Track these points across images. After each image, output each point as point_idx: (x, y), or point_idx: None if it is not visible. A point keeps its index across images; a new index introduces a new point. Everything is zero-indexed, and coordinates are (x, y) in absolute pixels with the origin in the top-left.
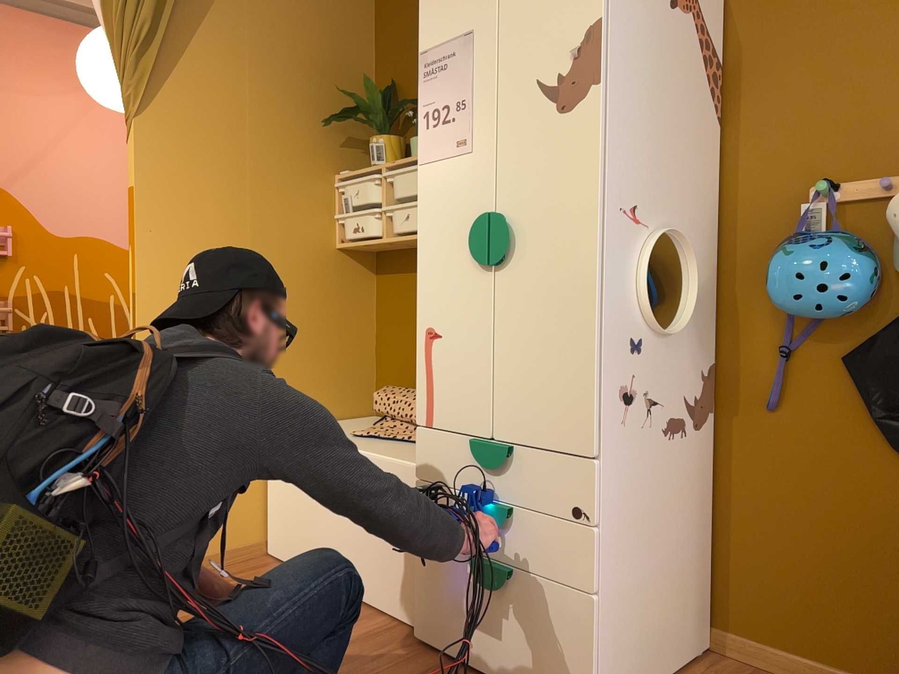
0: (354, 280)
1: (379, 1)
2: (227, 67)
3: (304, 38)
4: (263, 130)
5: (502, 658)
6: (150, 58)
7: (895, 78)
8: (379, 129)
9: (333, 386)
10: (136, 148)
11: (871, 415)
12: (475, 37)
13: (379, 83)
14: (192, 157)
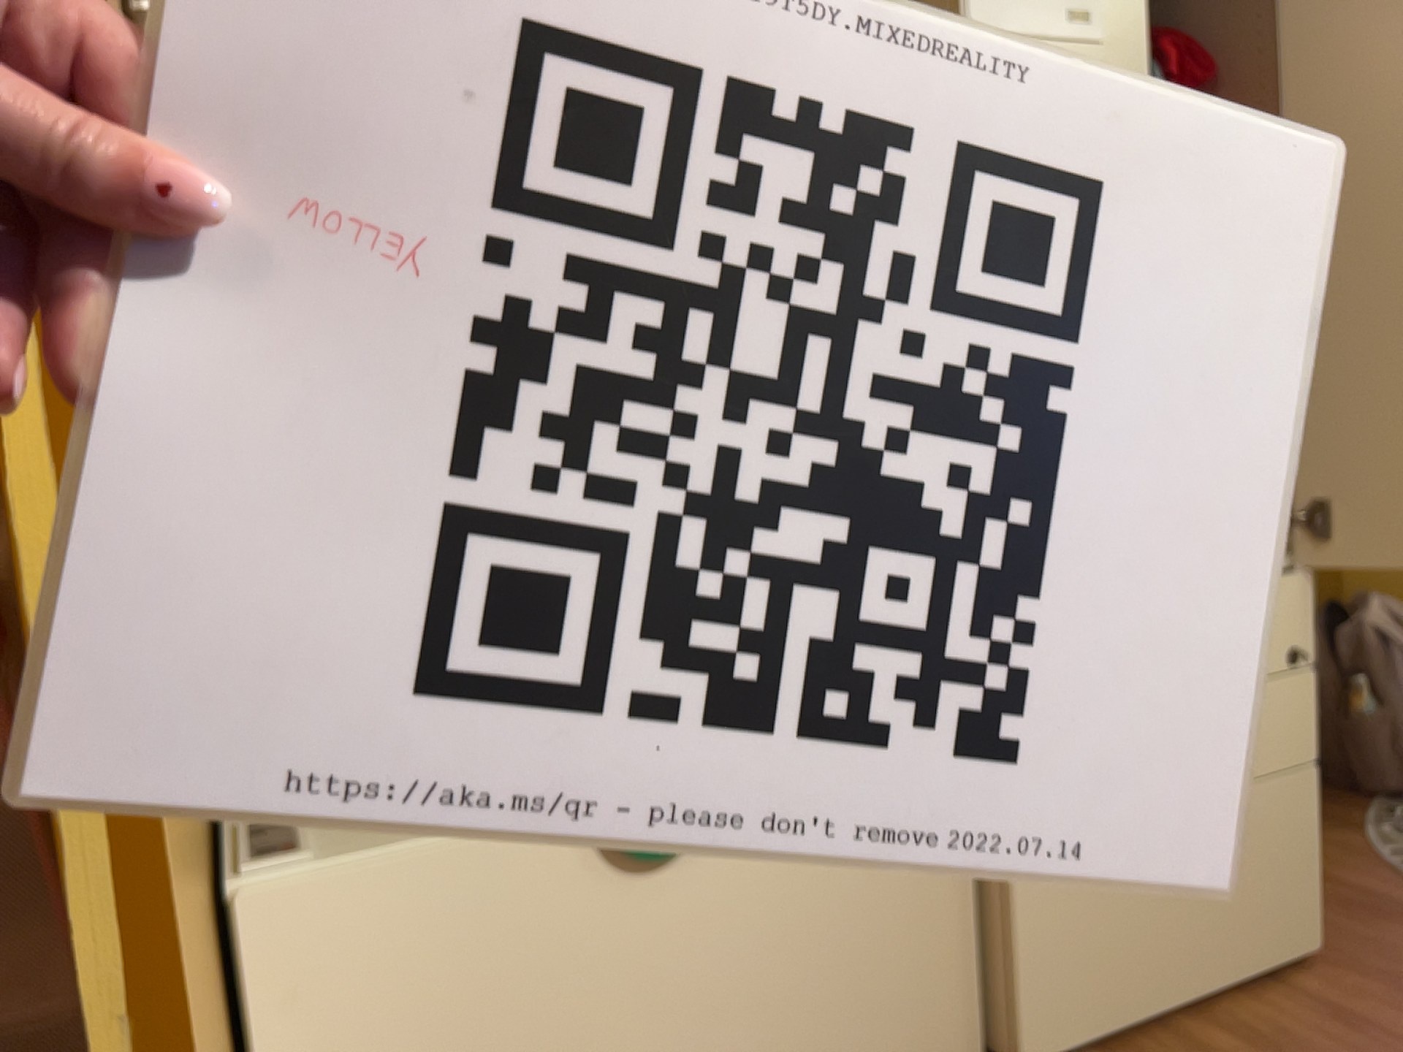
0: None
1: None
2: None
3: None
4: None
5: (1203, 956)
6: None
7: None
8: None
9: None
10: None
11: None
12: None
13: None
14: None
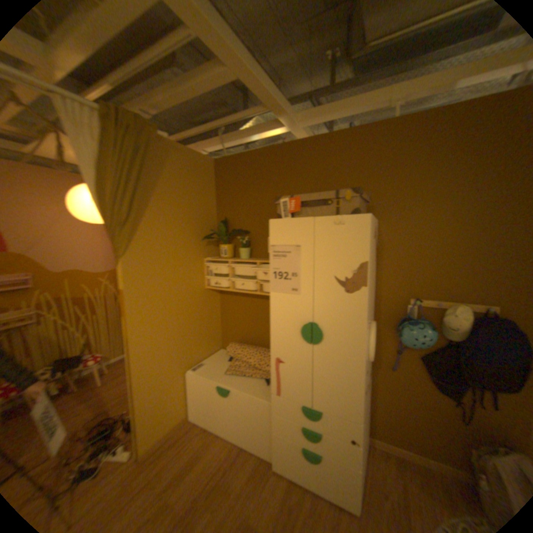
0: (213, 299)
1: (217, 182)
2: (159, 224)
3: (189, 203)
4: (176, 248)
5: (317, 485)
6: (125, 229)
7: (444, 267)
8: (224, 241)
9: (208, 344)
10: (121, 272)
11: (432, 379)
12: (301, 248)
13: (218, 217)
14: (147, 269)
